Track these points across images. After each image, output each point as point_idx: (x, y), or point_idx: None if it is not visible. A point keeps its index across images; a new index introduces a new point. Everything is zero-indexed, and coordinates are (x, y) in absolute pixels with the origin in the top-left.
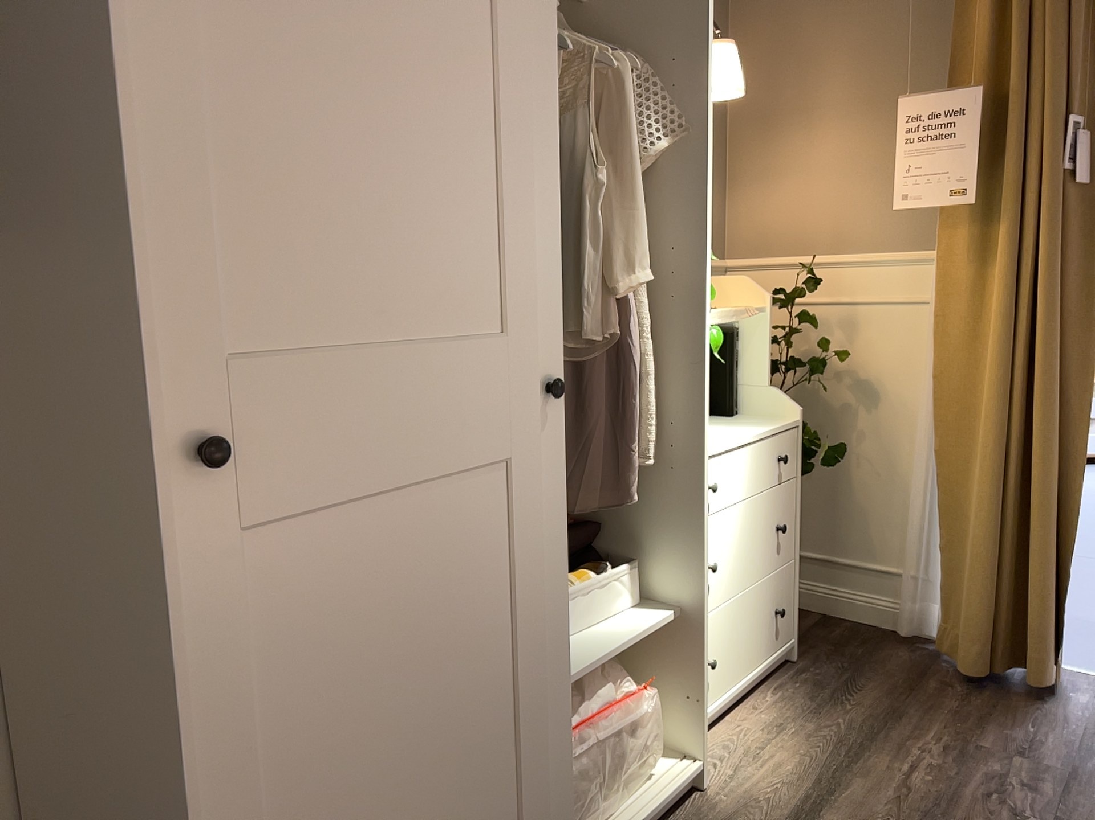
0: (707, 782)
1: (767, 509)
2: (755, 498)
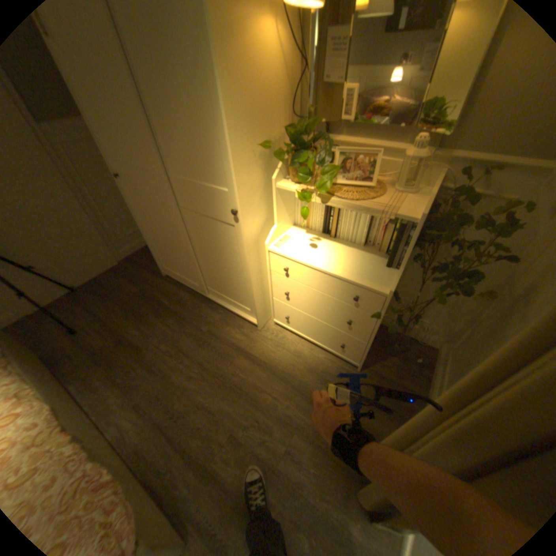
0: (263, 331)
1: (337, 306)
2: (326, 295)
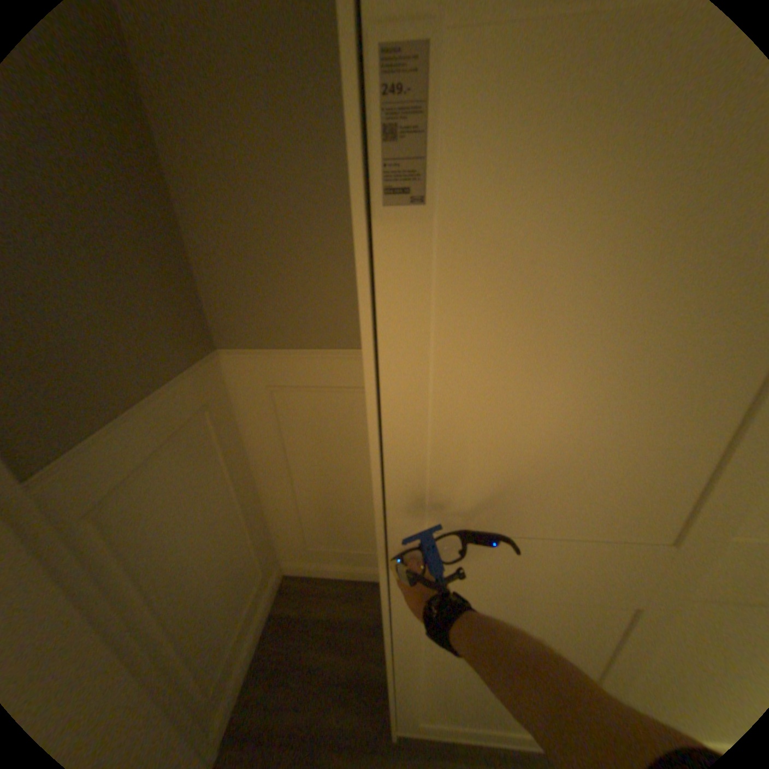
0: None
1: None
2: None
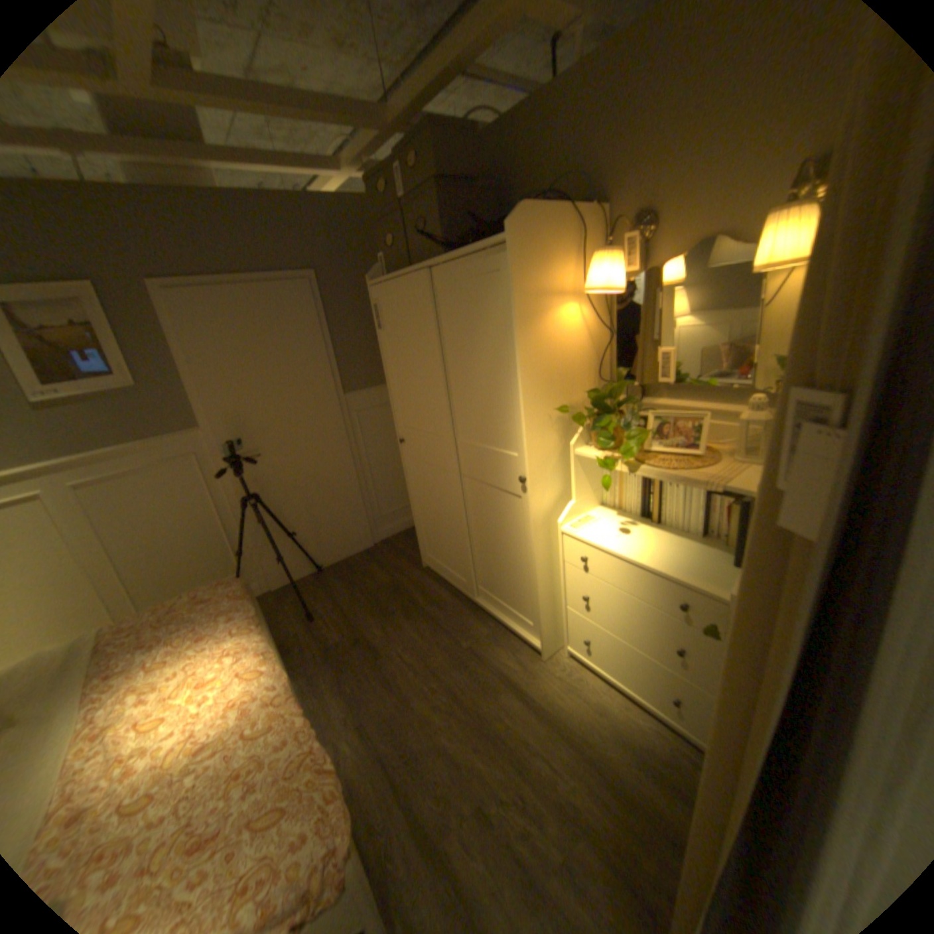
0: (550, 665)
1: (661, 624)
2: (642, 604)
